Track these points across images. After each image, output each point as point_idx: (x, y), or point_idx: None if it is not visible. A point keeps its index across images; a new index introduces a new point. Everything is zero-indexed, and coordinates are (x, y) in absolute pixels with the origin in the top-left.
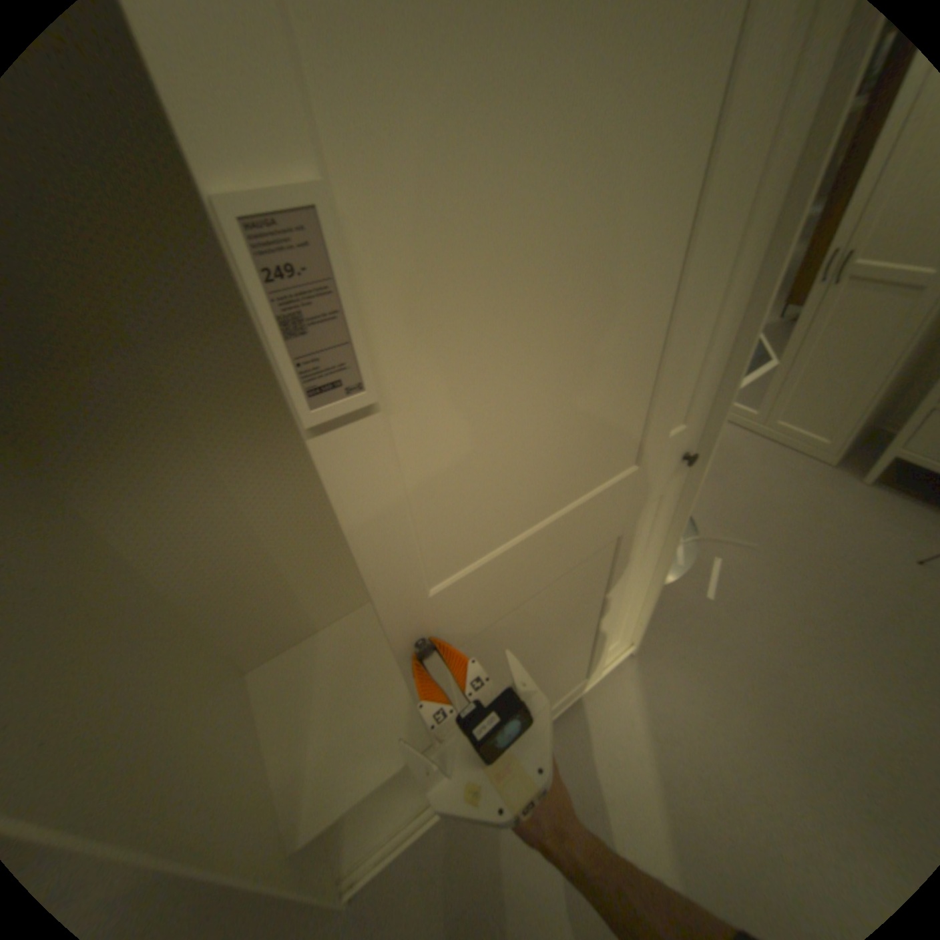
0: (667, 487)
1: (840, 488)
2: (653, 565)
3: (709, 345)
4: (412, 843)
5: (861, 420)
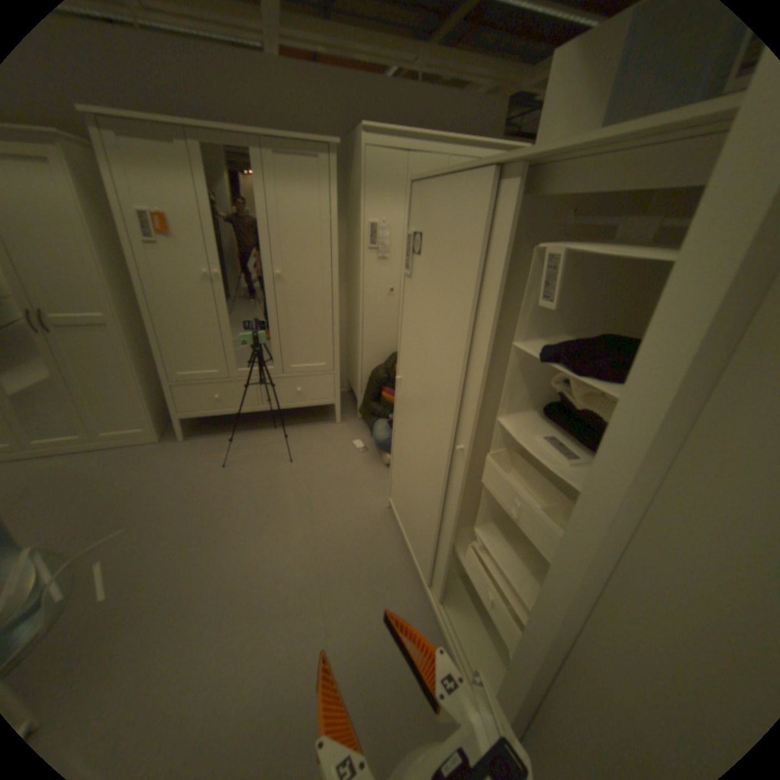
0: None
1: (167, 453)
2: None
3: None
4: None
5: (146, 408)
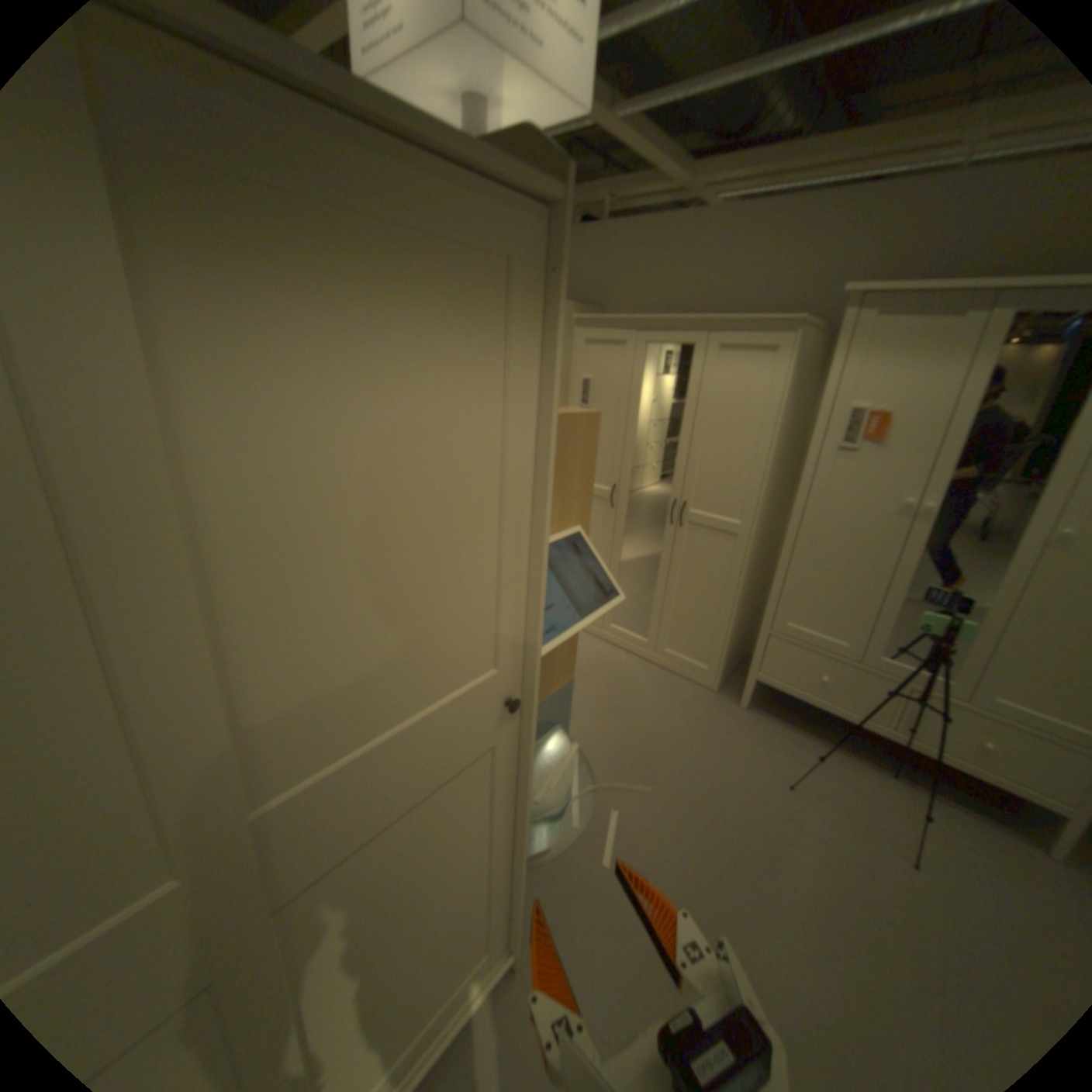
0: (492, 739)
1: (720, 716)
2: (506, 837)
3: (495, 592)
4: None
5: (723, 646)
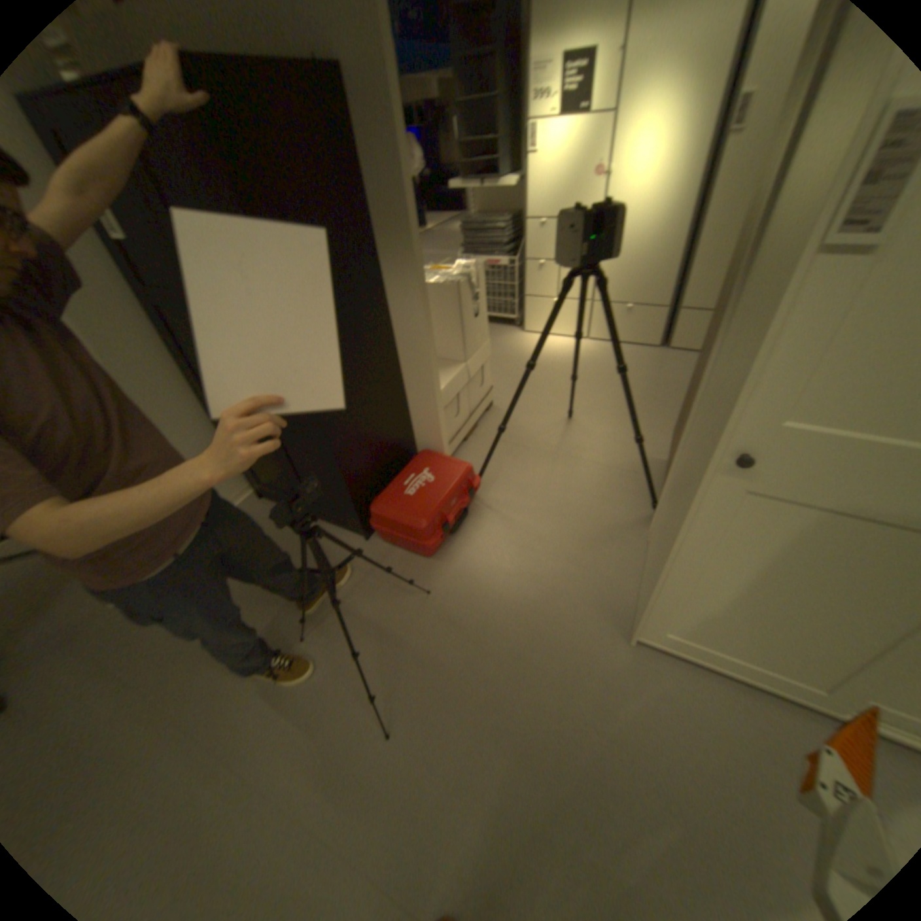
0: None
1: None
2: None
3: None
4: (699, 665)
5: None
